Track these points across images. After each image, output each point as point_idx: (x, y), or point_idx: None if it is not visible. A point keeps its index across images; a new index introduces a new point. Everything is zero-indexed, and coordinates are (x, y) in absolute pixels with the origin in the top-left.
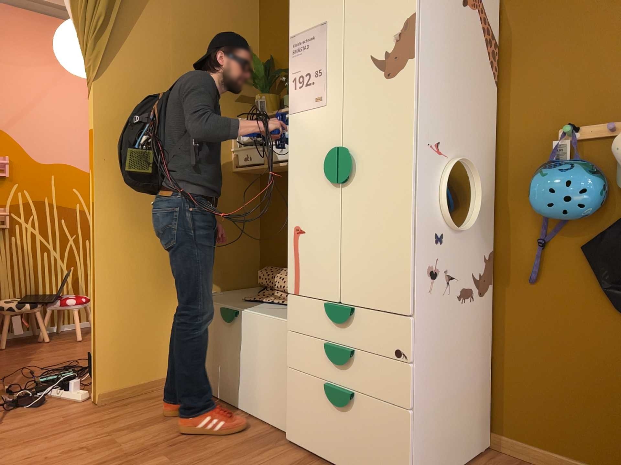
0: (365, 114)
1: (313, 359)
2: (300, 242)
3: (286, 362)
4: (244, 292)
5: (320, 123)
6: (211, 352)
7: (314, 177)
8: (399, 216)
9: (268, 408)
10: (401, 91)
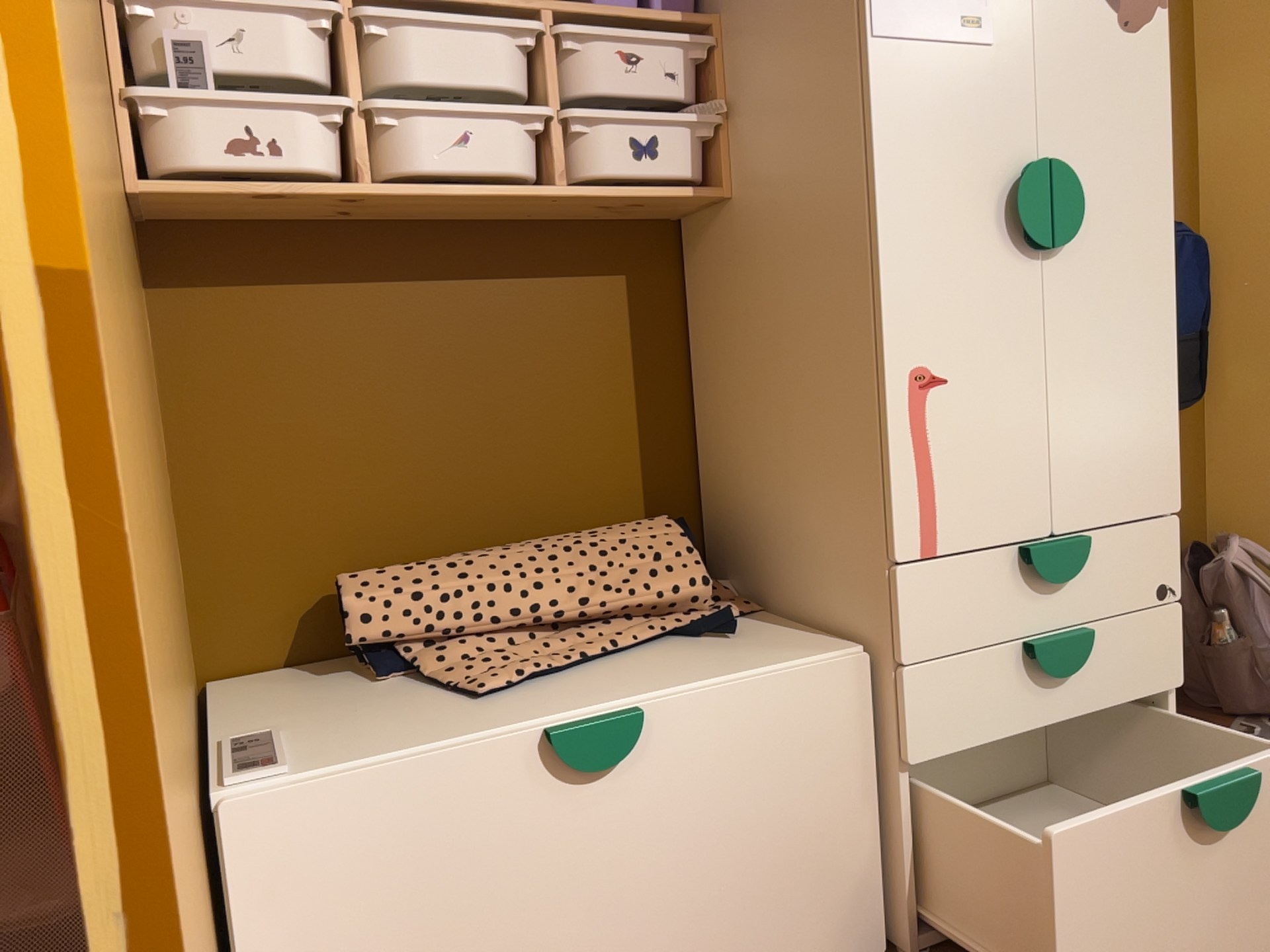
0: (1086, 96)
1: (988, 702)
2: (937, 410)
3: (912, 755)
4: (294, 698)
5: (978, 90)
6: (488, 942)
7: (968, 232)
8: (1156, 322)
9: (803, 939)
10: (1149, 68)
